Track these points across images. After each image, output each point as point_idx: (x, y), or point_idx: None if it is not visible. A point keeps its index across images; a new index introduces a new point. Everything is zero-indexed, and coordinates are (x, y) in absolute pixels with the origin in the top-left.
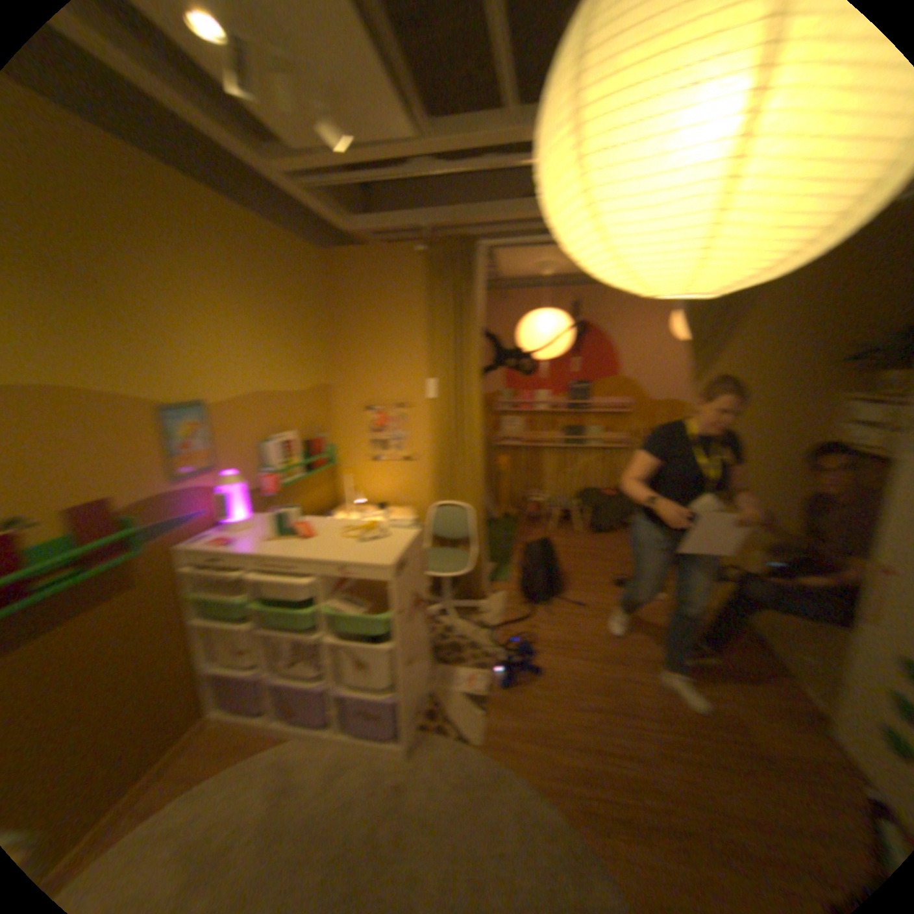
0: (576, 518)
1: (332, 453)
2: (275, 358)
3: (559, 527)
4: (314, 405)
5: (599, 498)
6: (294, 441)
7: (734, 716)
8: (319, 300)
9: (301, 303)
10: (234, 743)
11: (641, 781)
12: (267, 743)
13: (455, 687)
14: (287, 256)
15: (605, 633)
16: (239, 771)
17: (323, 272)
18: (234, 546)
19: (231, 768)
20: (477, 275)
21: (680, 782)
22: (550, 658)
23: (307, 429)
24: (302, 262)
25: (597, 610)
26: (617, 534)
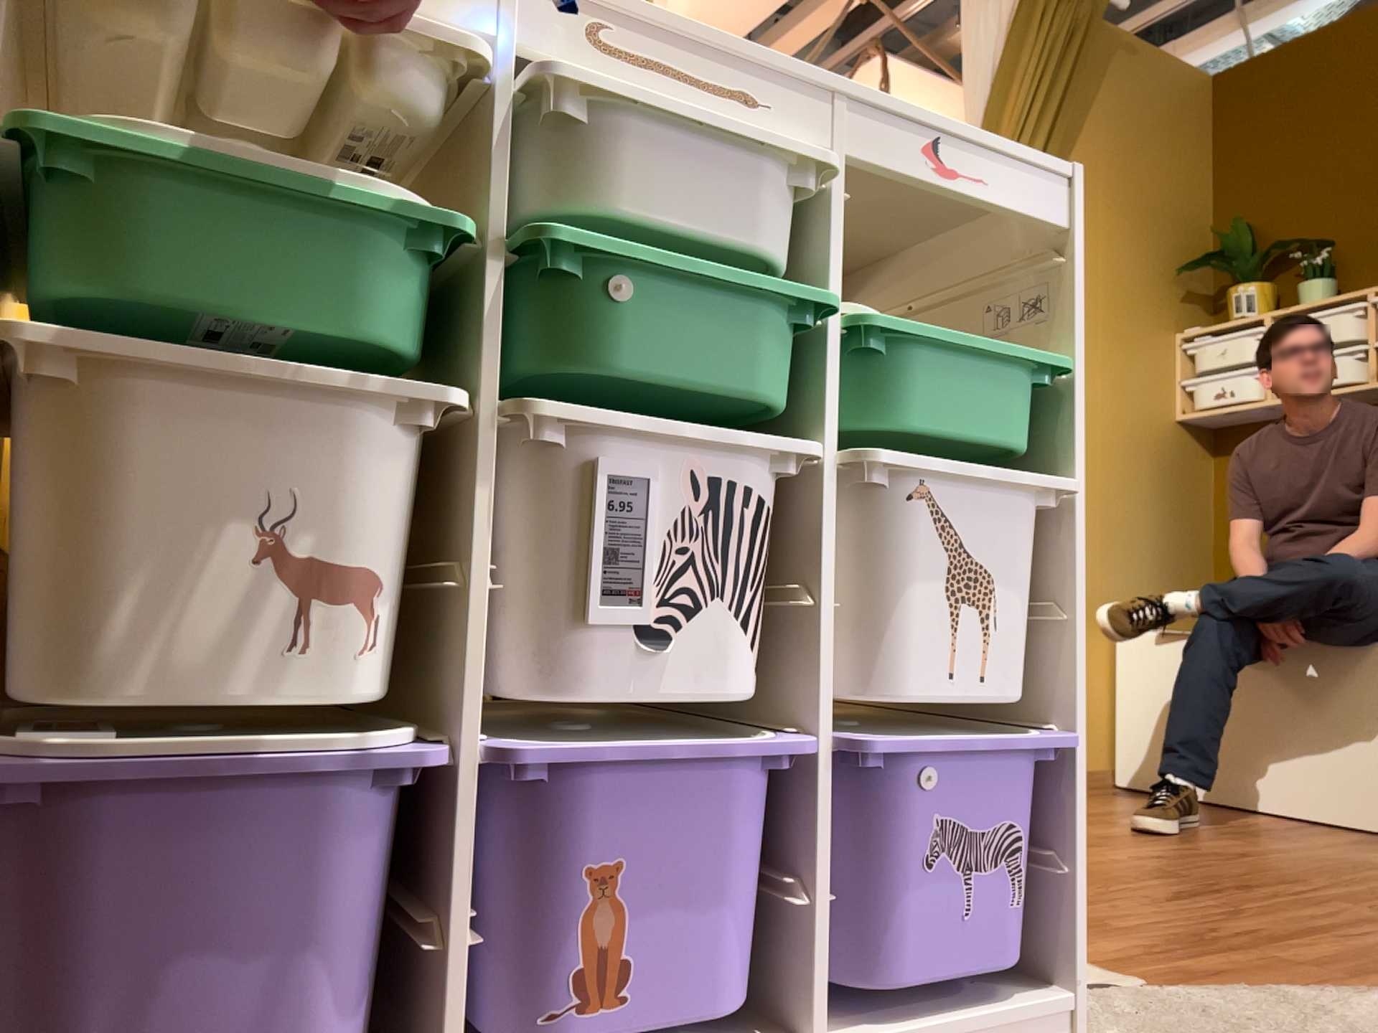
0: None
1: None
2: None
3: None
4: None
5: None
6: None
7: (1321, 852)
8: None
9: None
10: None
11: None
12: None
13: None
14: None
15: None
16: None
17: None
18: None
19: None
20: None
21: None
22: None
23: None
24: None
25: None
26: None
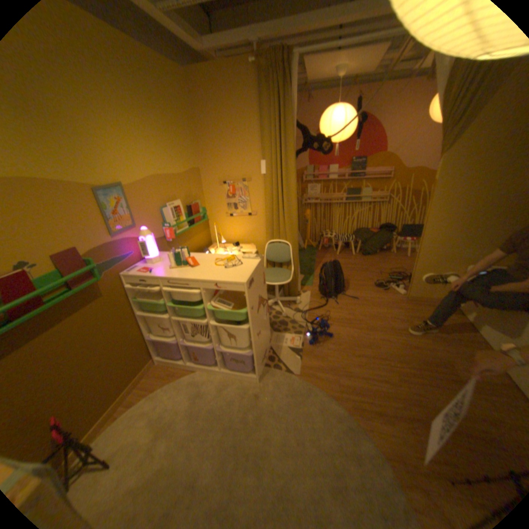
0: (351, 246)
1: (202, 213)
2: (159, 151)
3: (340, 252)
4: (187, 182)
5: (366, 234)
6: (178, 206)
7: (444, 358)
8: (182, 108)
9: (170, 110)
10: (166, 373)
11: (388, 393)
12: (184, 374)
13: (282, 344)
14: (156, 73)
15: (368, 313)
16: (171, 387)
17: (183, 85)
18: (150, 273)
19: (166, 386)
20: (290, 79)
21: (410, 393)
22: (336, 328)
23: (185, 198)
24: (167, 78)
25: (364, 300)
26: (376, 255)
